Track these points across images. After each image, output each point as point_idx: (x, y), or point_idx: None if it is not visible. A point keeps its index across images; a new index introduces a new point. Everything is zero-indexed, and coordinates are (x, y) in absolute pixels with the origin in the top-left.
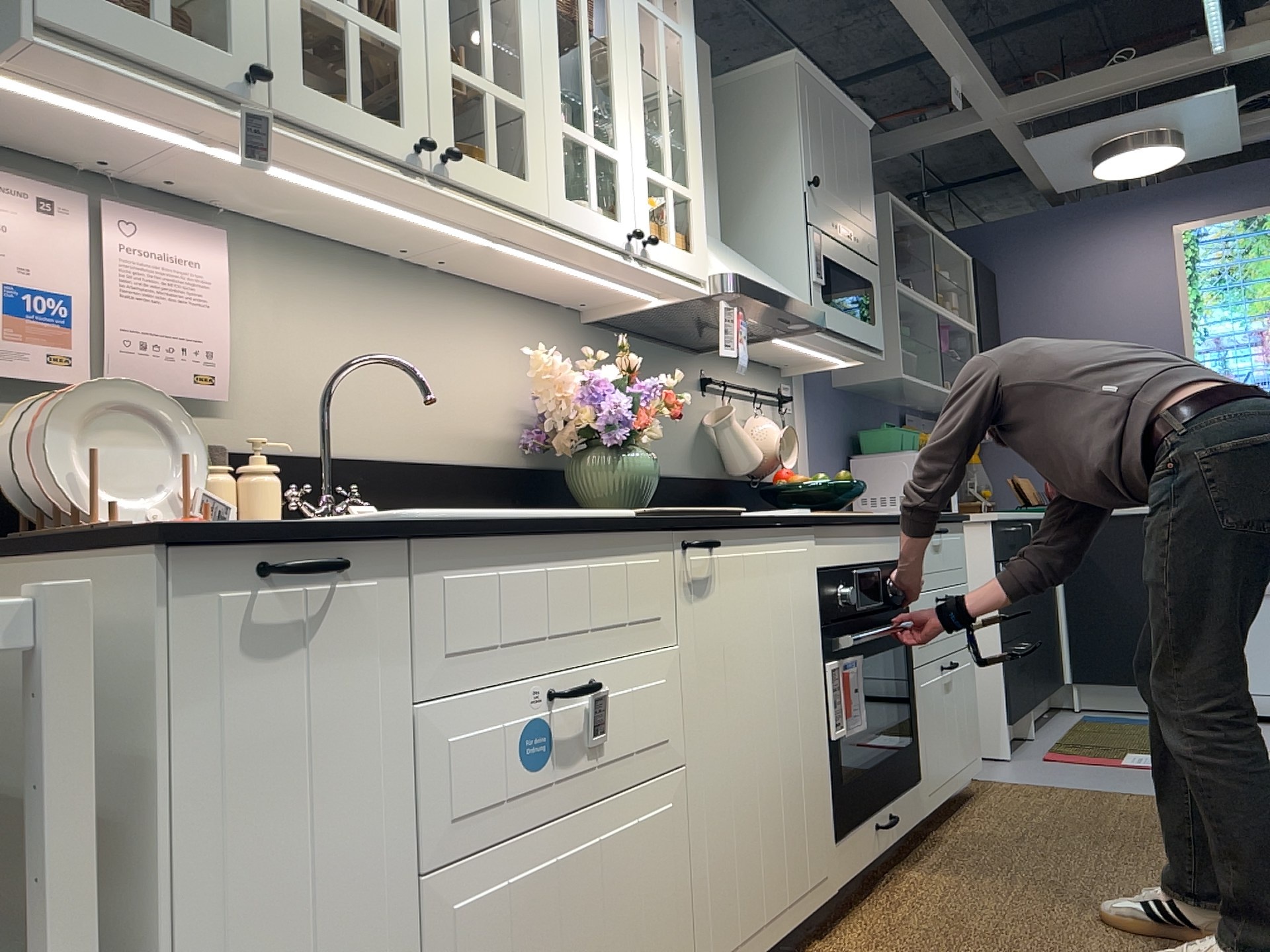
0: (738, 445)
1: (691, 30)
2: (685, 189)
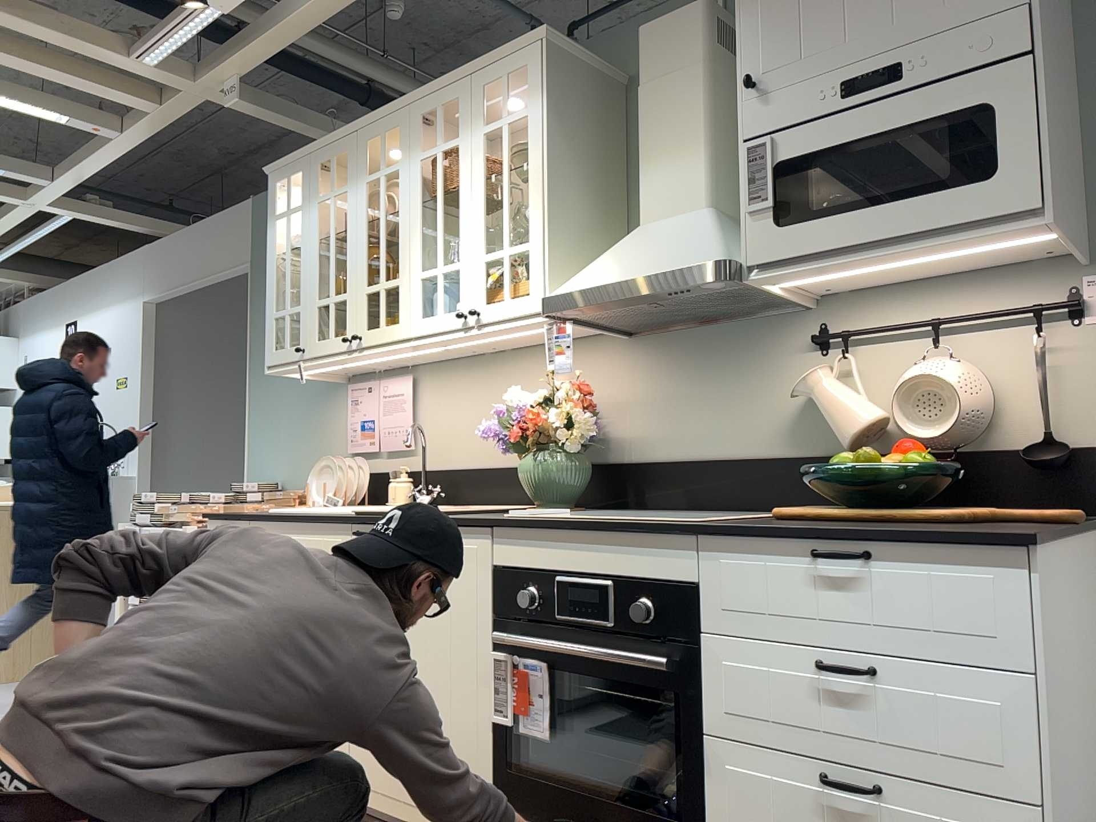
0: (828, 414)
1: (535, 100)
2: (520, 245)
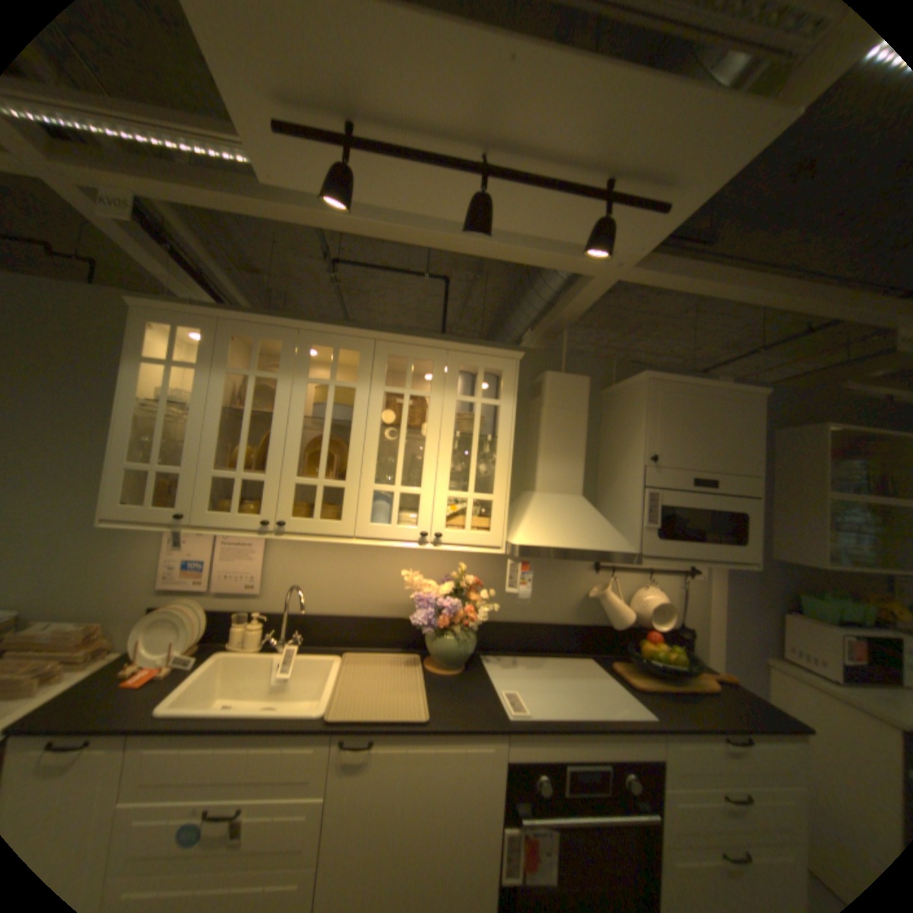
0: (610, 612)
1: (510, 399)
2: (485, 496)
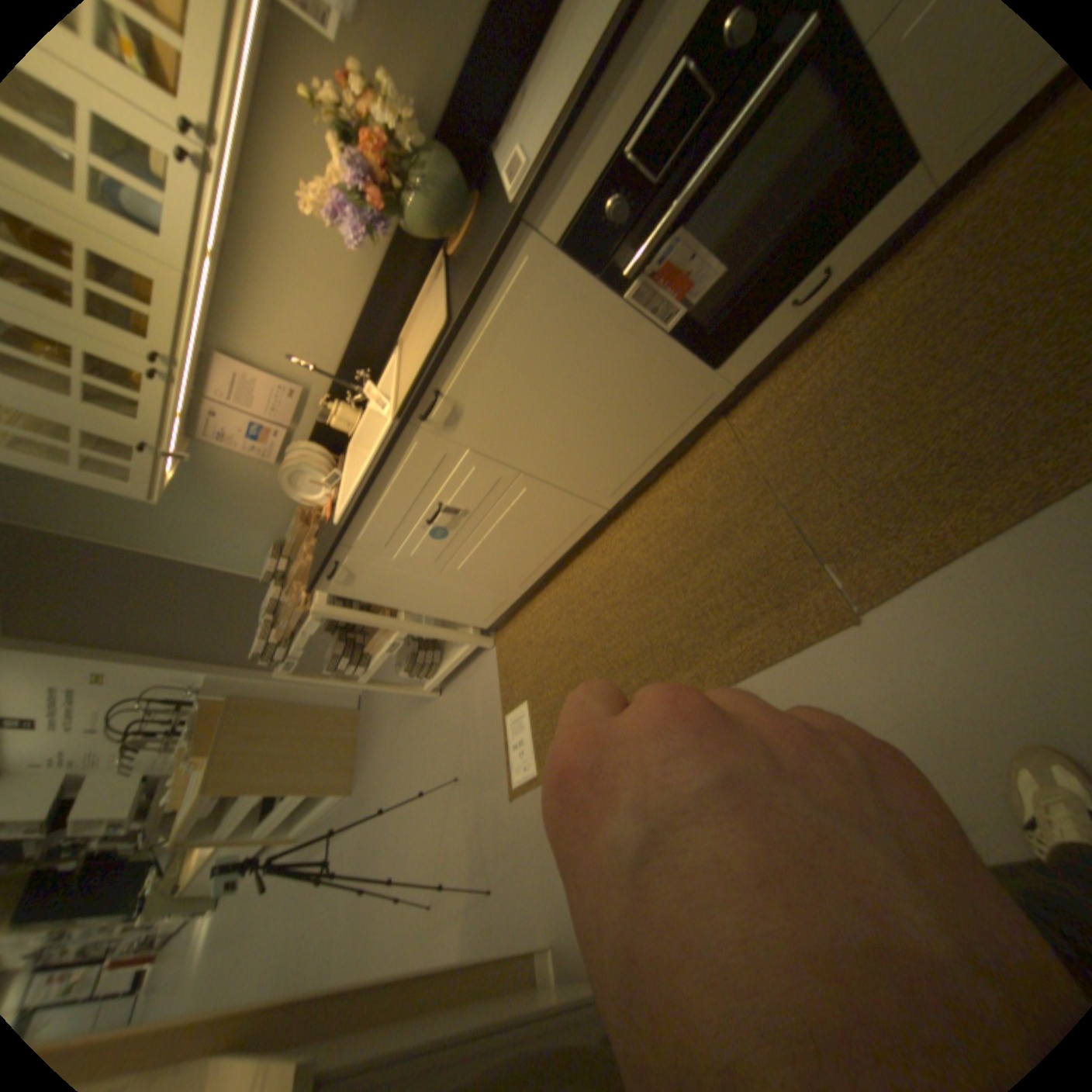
0: None
1: None
2: None
